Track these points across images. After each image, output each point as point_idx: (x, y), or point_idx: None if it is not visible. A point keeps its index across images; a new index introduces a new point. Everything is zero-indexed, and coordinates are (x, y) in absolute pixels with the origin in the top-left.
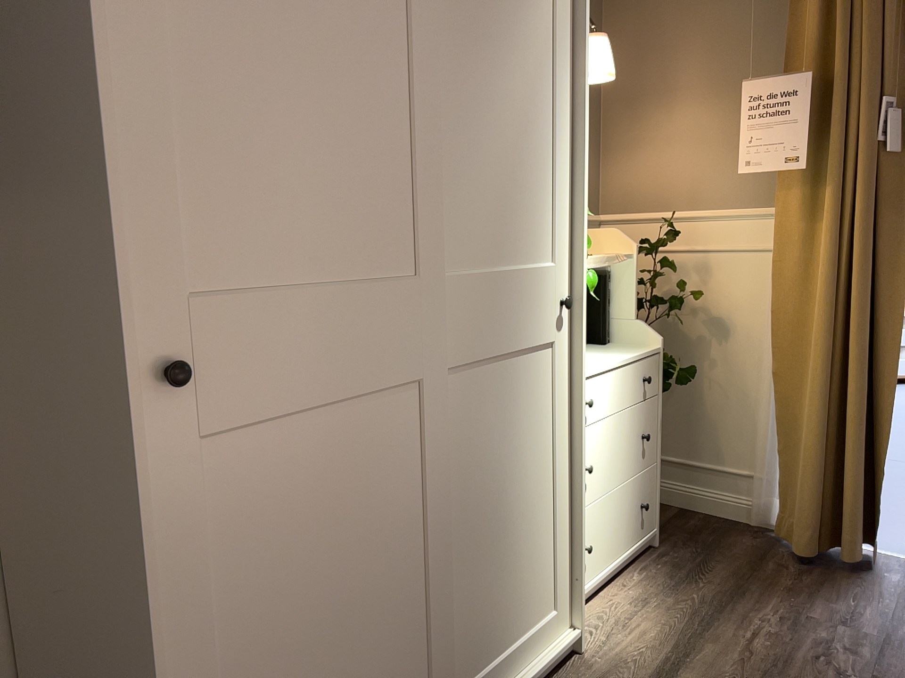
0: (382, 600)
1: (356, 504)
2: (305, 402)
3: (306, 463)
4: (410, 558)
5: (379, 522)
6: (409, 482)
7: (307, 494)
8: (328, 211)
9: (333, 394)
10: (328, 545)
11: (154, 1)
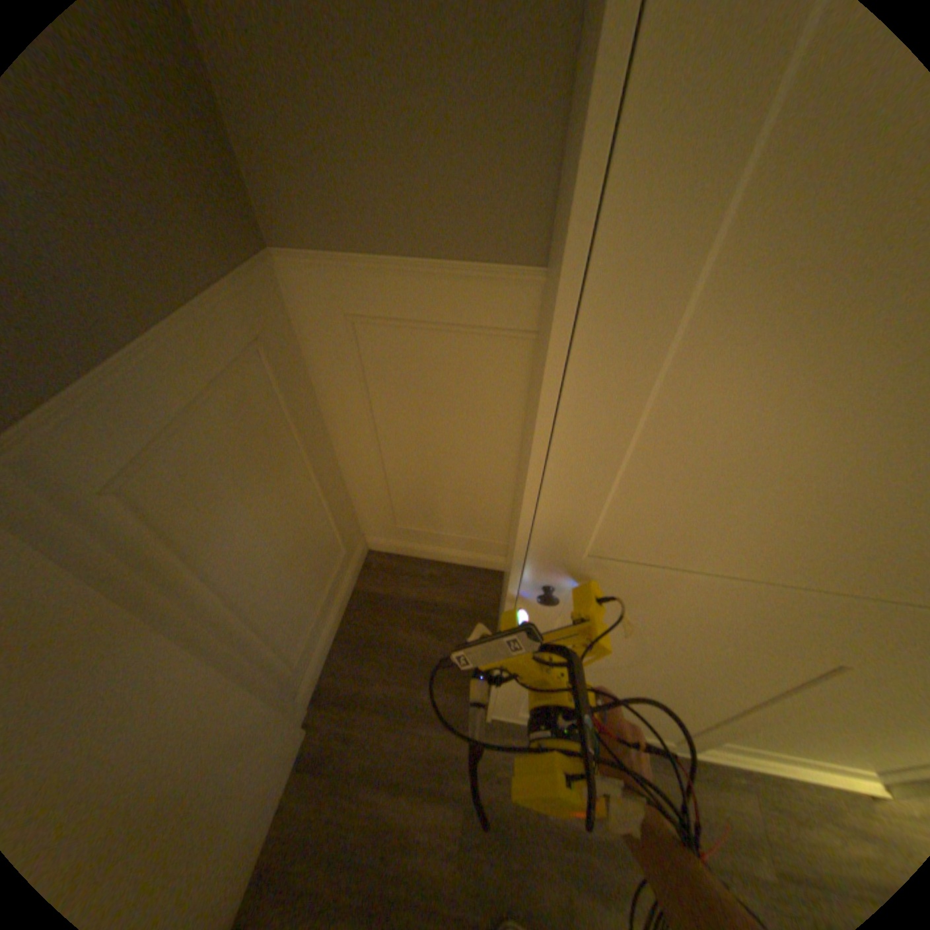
0: (676, 707)
1: (688, 677)
2: (674, 631)
3: (652, 650)
4: (723, 709)
5: (705, 690)
6: (761, 691)
7: (643, 659)
8: (842, 535)
9: (711, 637)
10: (645, 678)
11: (672, 284)
